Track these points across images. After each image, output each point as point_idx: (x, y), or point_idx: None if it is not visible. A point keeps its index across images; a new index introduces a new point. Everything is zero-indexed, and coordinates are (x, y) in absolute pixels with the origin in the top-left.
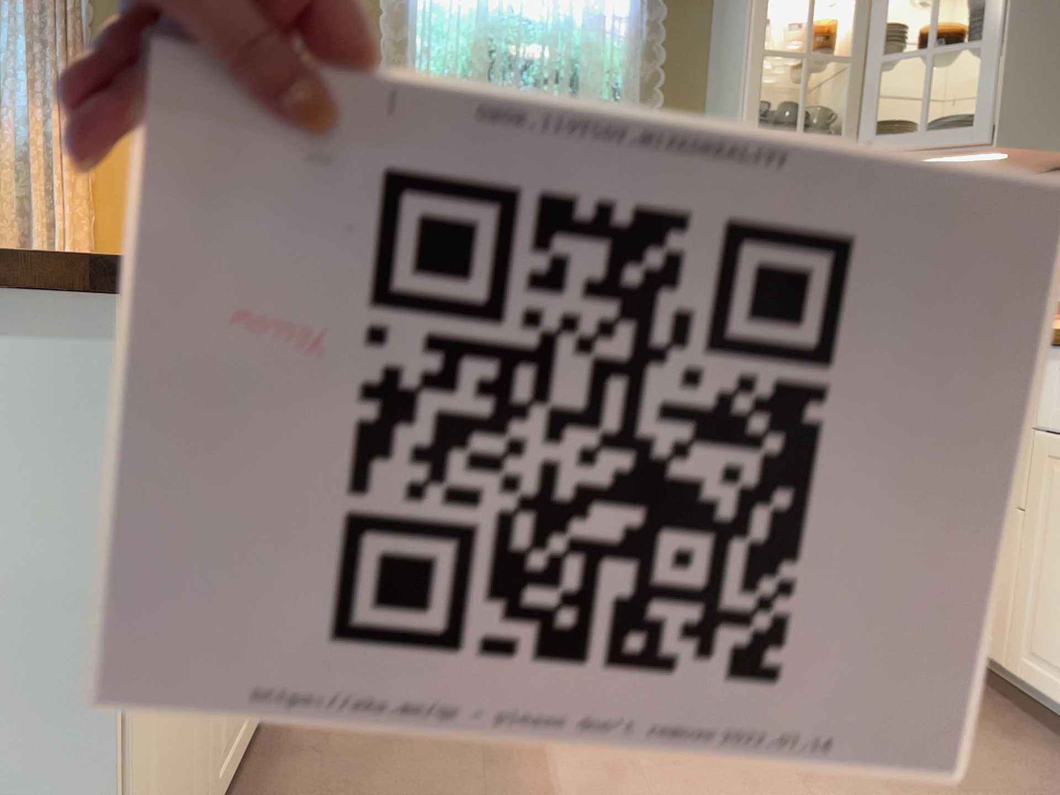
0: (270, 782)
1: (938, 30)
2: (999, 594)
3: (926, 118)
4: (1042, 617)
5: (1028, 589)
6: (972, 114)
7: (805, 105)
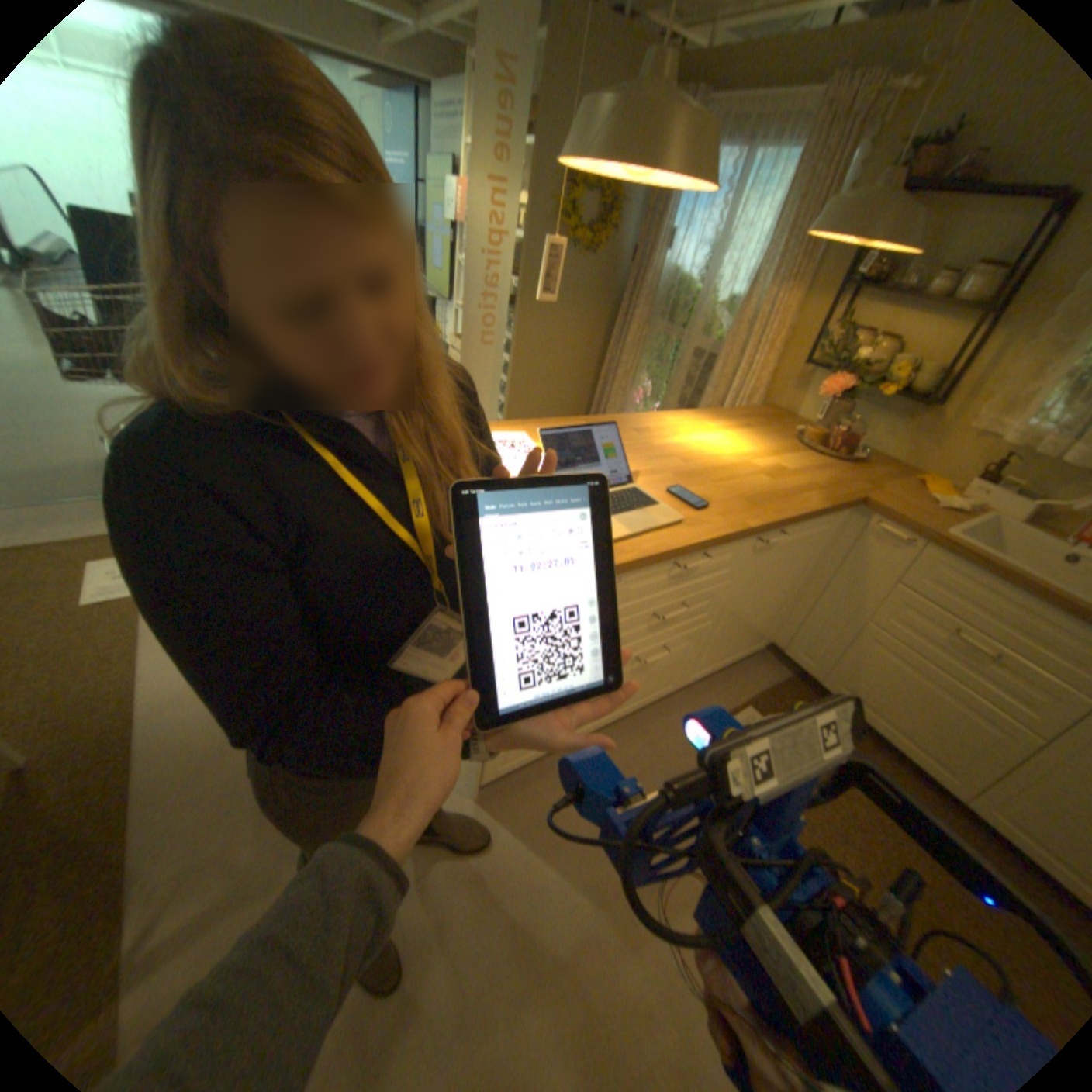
0: (625, 740)
1: None
2: None
3: None
4: None
5: None
6: None
7: None
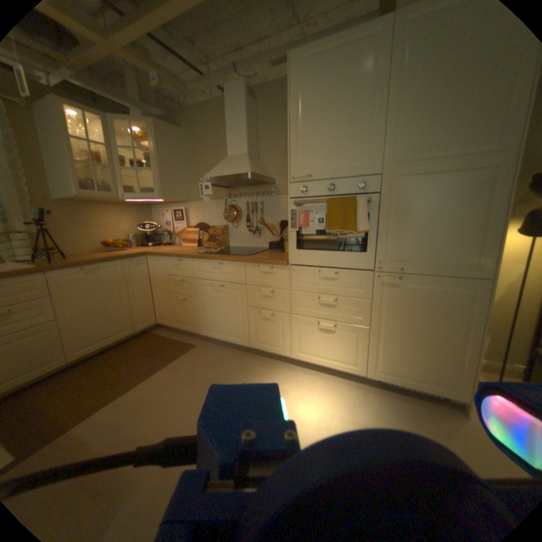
0: None
1: (129, 155)
2: (192, 317)
3: (132, 183)
4: (203, 320)
5: (199, 314)
6: (146, 183)
7: (89, 176)
